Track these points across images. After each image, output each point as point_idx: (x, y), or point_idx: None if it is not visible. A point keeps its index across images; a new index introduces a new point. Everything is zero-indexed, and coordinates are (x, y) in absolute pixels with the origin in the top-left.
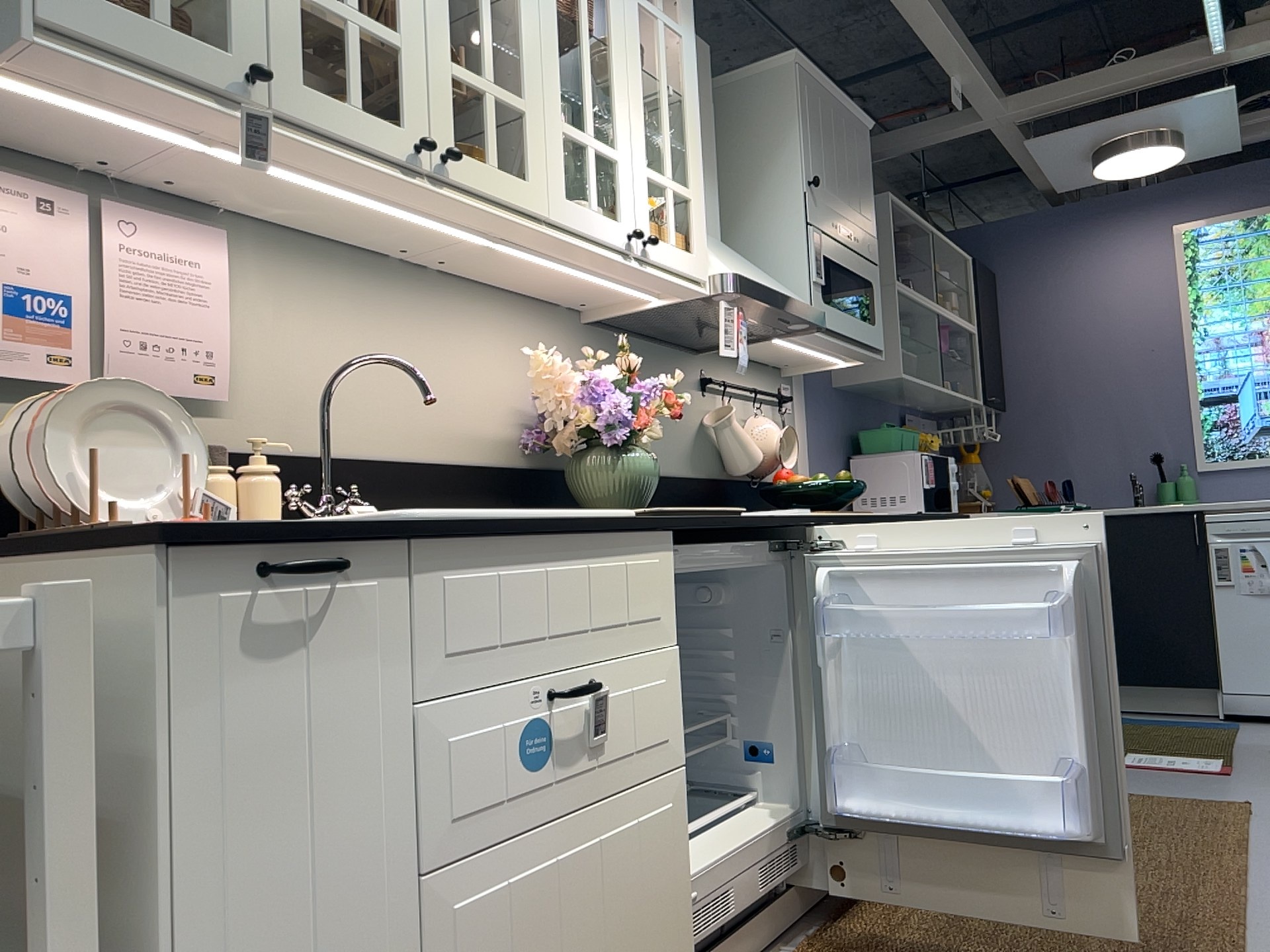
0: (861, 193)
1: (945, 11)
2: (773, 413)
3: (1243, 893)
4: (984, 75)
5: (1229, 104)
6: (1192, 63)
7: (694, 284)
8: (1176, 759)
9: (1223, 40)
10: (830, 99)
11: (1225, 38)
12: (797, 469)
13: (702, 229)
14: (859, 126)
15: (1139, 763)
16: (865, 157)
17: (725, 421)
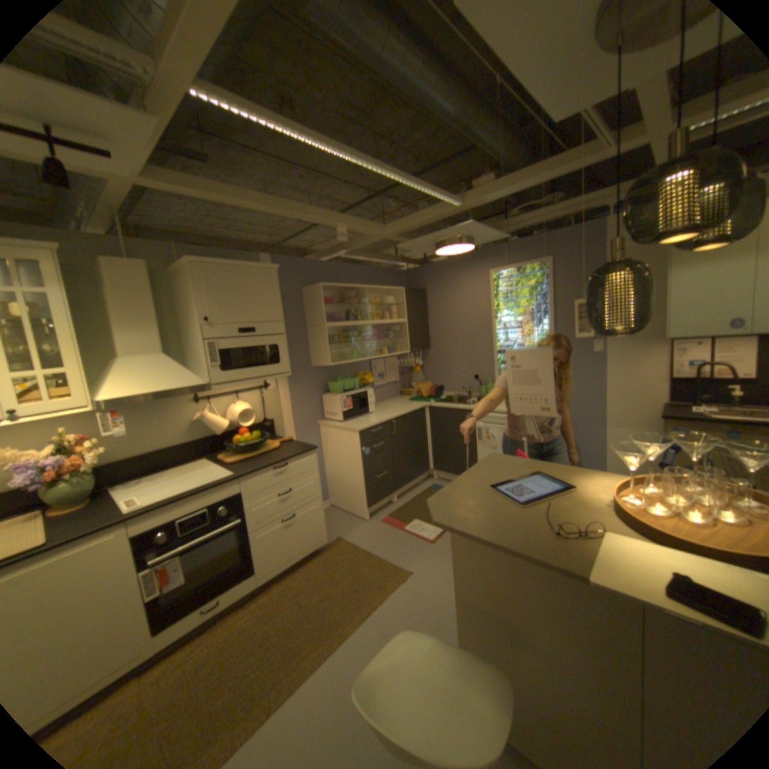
0: (262, 305)
1: (302, 204)
2: (256, 393)
3: (322, 661)
4: (356, 222)
5: (478, 226)
6: (451, 209)
7: (76, 410)
8: (426, 528)
9: (455, 200)
10: (228, 268)
11: (459, 198)
12: (278, 411)
13: (79, 382)
14: (262, 270)
15: (409, 530)
16: (268, 284)
17: (197, 418)
